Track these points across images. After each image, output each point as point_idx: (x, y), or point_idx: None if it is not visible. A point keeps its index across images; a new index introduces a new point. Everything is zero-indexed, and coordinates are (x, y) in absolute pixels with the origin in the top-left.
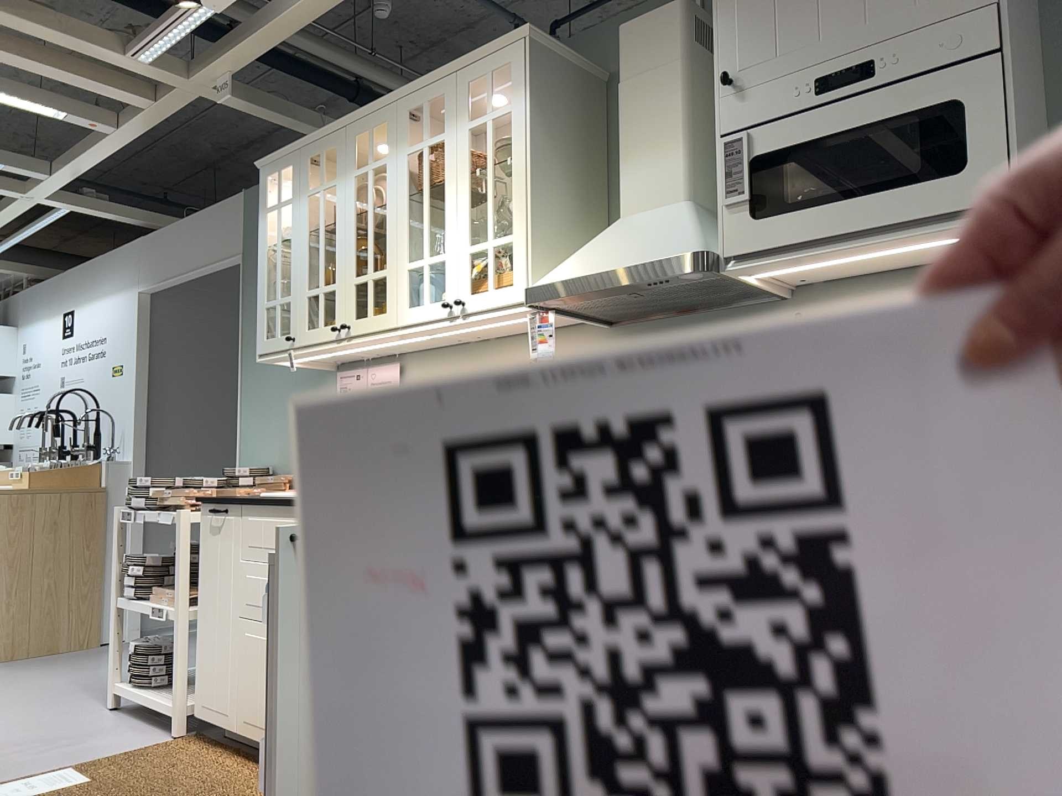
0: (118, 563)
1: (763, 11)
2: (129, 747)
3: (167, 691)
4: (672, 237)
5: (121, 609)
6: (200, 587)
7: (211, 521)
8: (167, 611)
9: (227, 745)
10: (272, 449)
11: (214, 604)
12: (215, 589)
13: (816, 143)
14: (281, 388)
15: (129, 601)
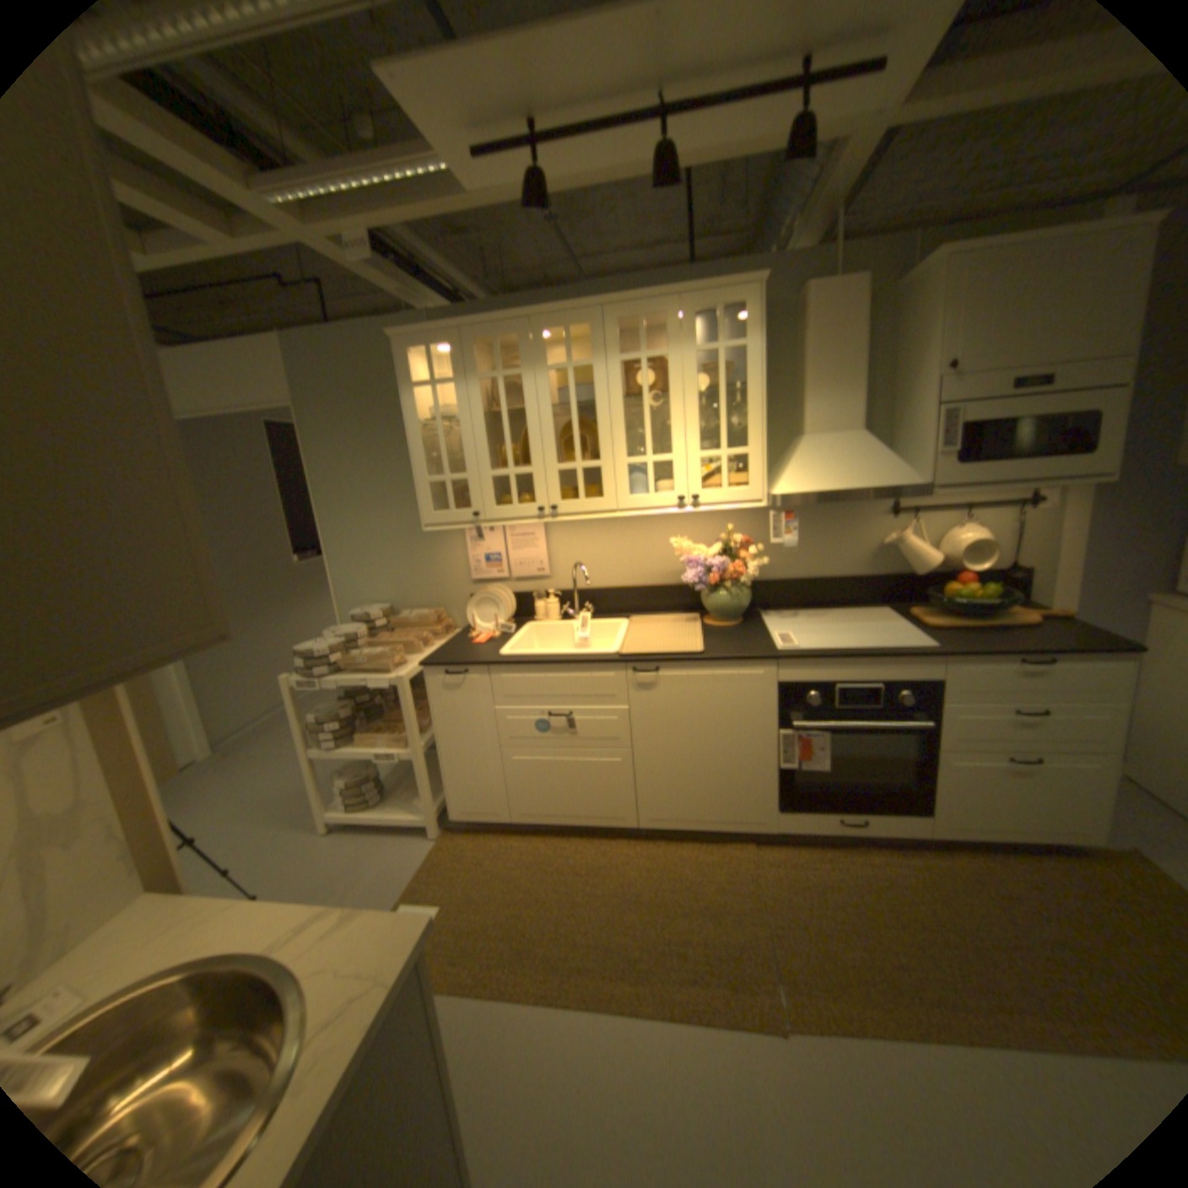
0: (298, 725)
1: (986, 319)
2: (413, 866)
3: (389, 809)
4: (890, 466)
5: (313, 761)
6: (437, 732)
7: (446, 682)
8: (397, 756)
9: (484, 831)
10: (382, 590)
11: (463, 743)
12: (461, 733)
13: (1008, 420)
14: (384, 537)
15: (326, 754)
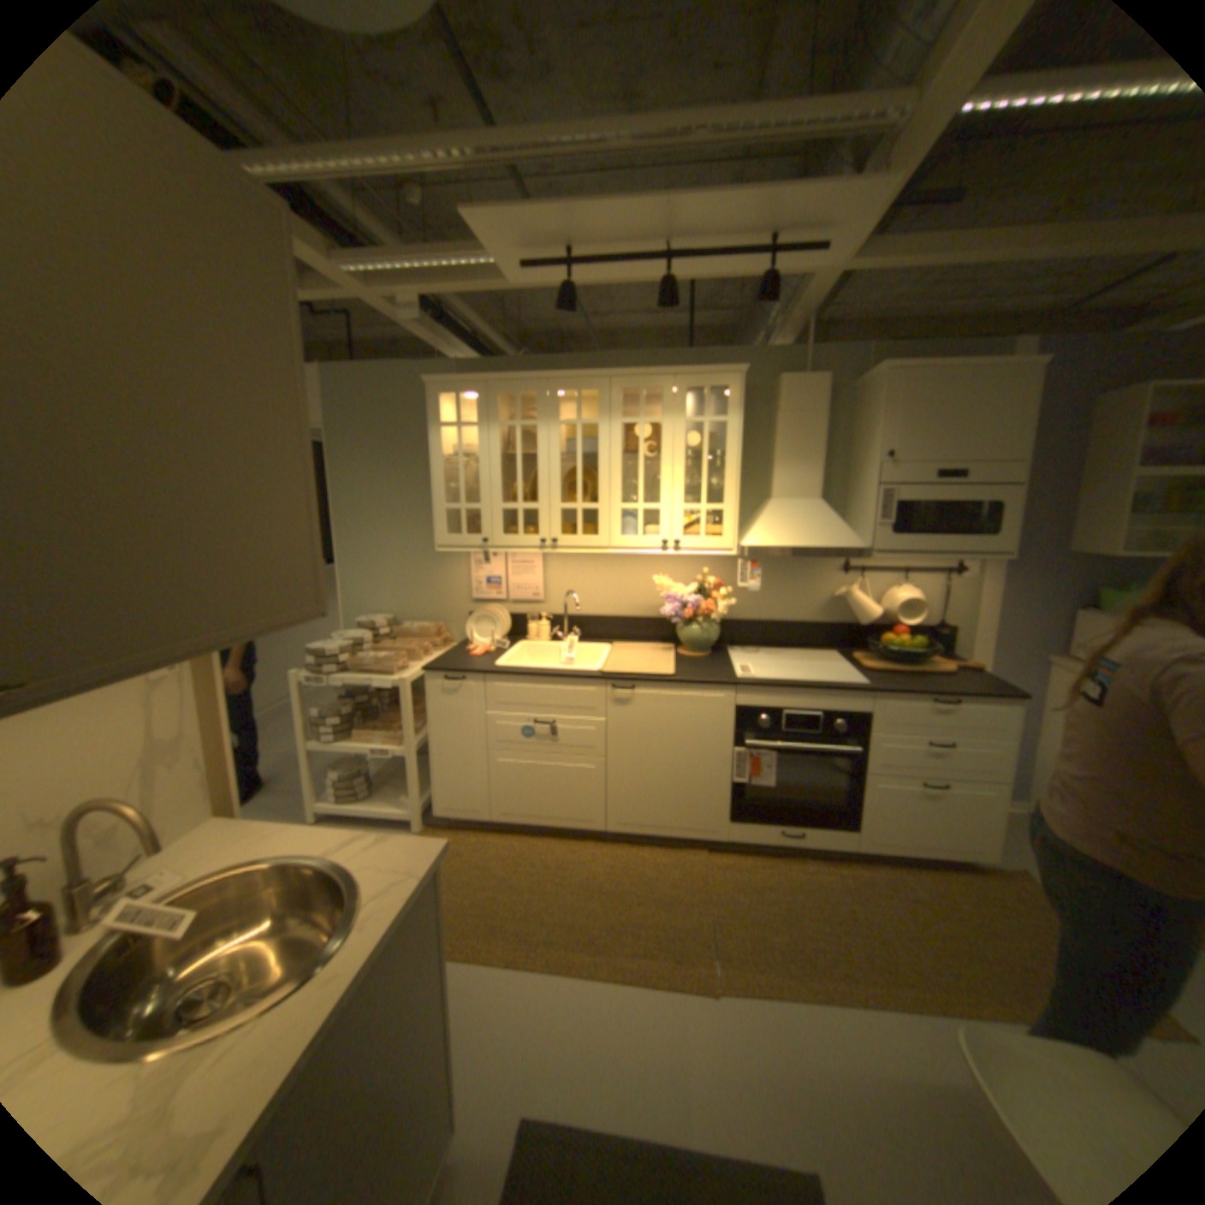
0: (302, 717)
1: (918, 421)
2: None
3: (377, 803)
4: (839, 531)
5: (312, 752)
6: (432, 732)
7: (445, 686)
8: (393, 751)
9: (465, 828)
10: (388, 601)
11: (455, 743)
12: (454, 734)
13: (934, 502)
14: (396, 553)
15: (326, 746)
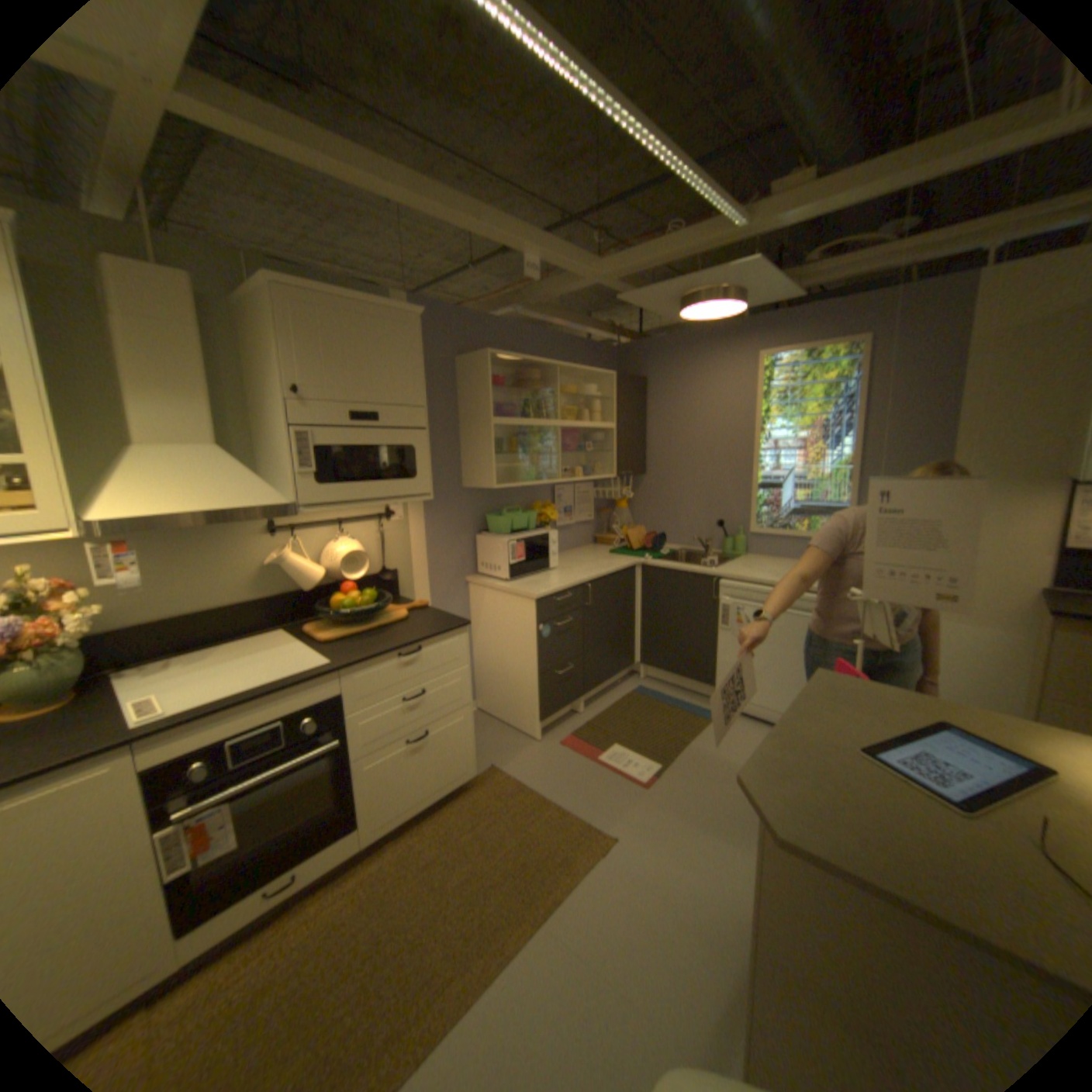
0: None
1: (317, 353)
2: None
3: None
4: (250, 484)
5: None
6: None
7: None
8: None
9: None
10: None
11: None
12: None
13: (352, 446)
14: None
15: None
